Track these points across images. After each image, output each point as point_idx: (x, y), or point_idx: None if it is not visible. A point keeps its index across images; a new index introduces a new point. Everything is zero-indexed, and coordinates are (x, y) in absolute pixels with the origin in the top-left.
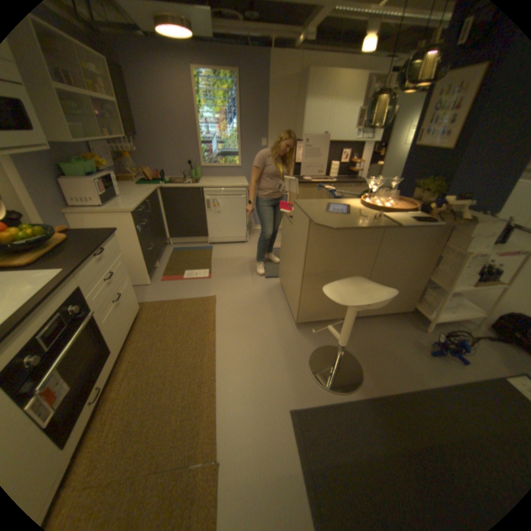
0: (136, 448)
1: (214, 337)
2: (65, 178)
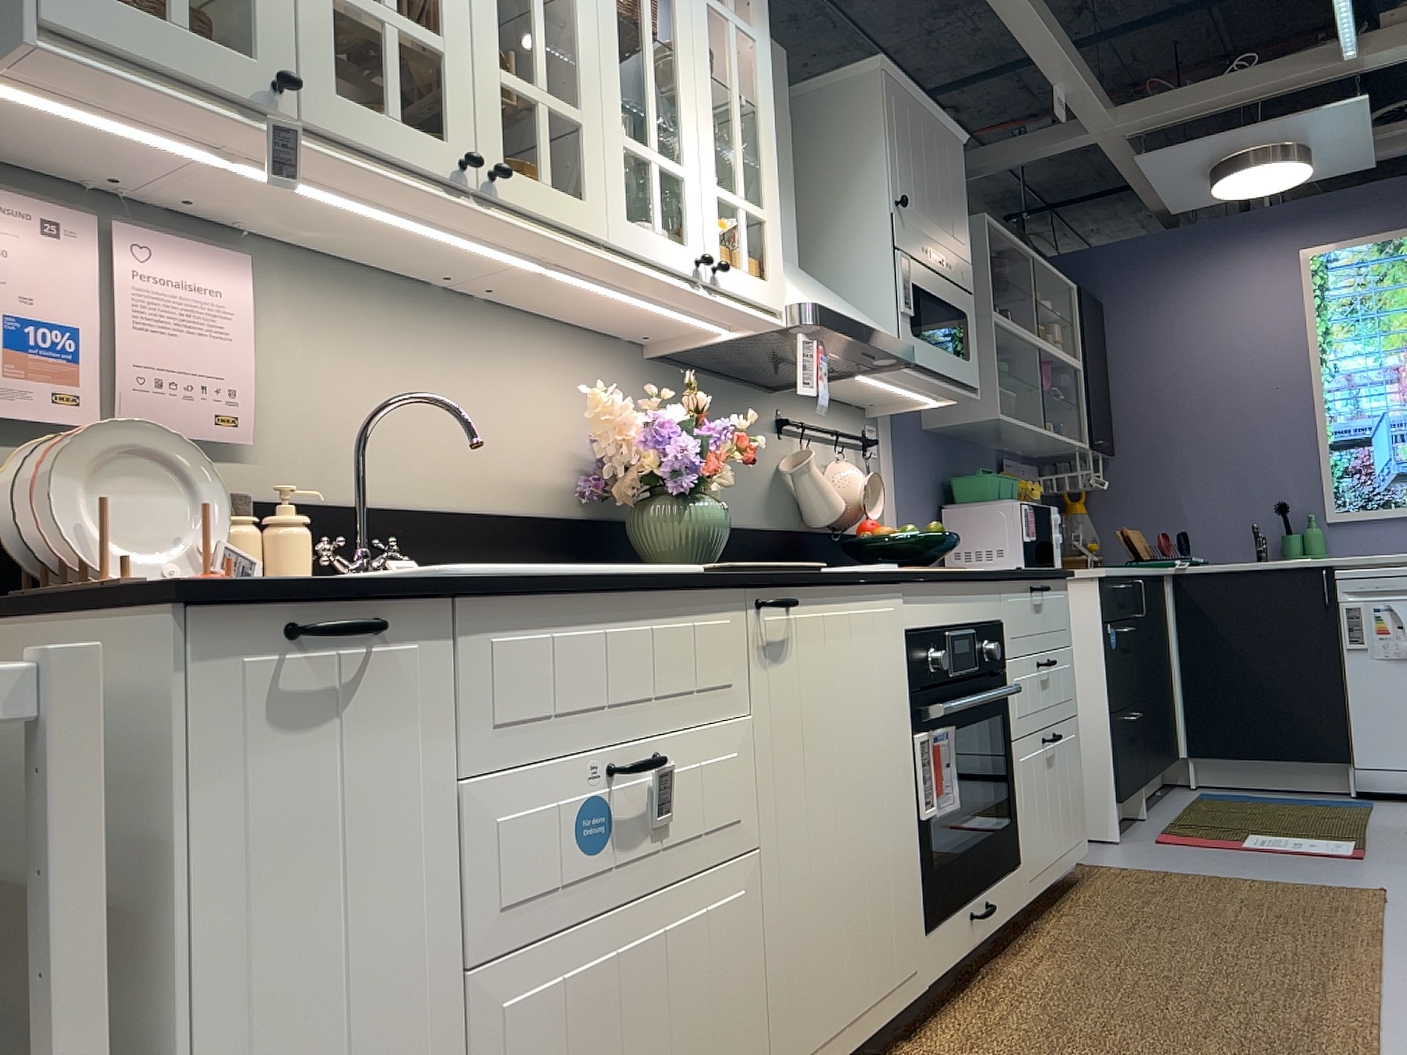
0: (1091, 1054)
1: (1381, 958)
2: (959, 509)
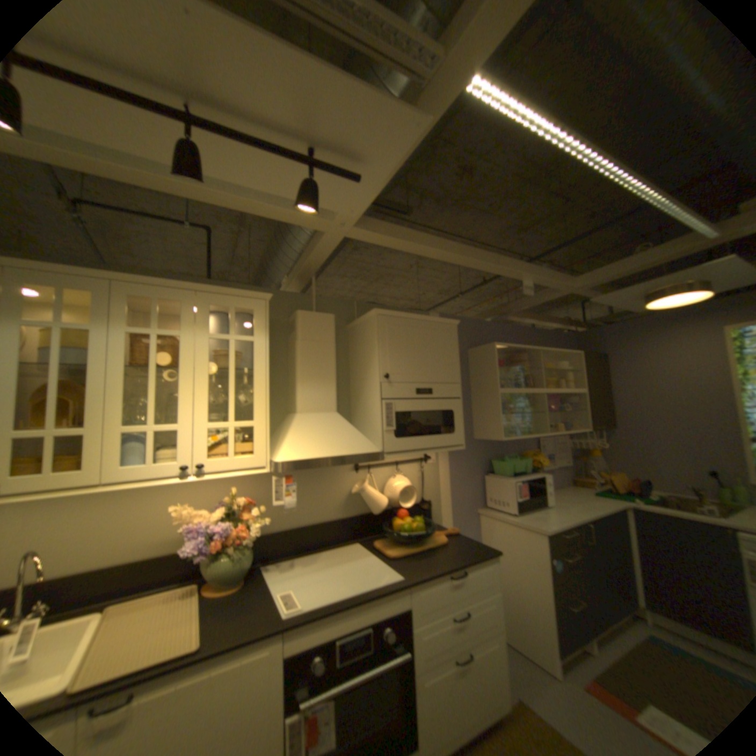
0: None
1: None
2: (492, 477)
